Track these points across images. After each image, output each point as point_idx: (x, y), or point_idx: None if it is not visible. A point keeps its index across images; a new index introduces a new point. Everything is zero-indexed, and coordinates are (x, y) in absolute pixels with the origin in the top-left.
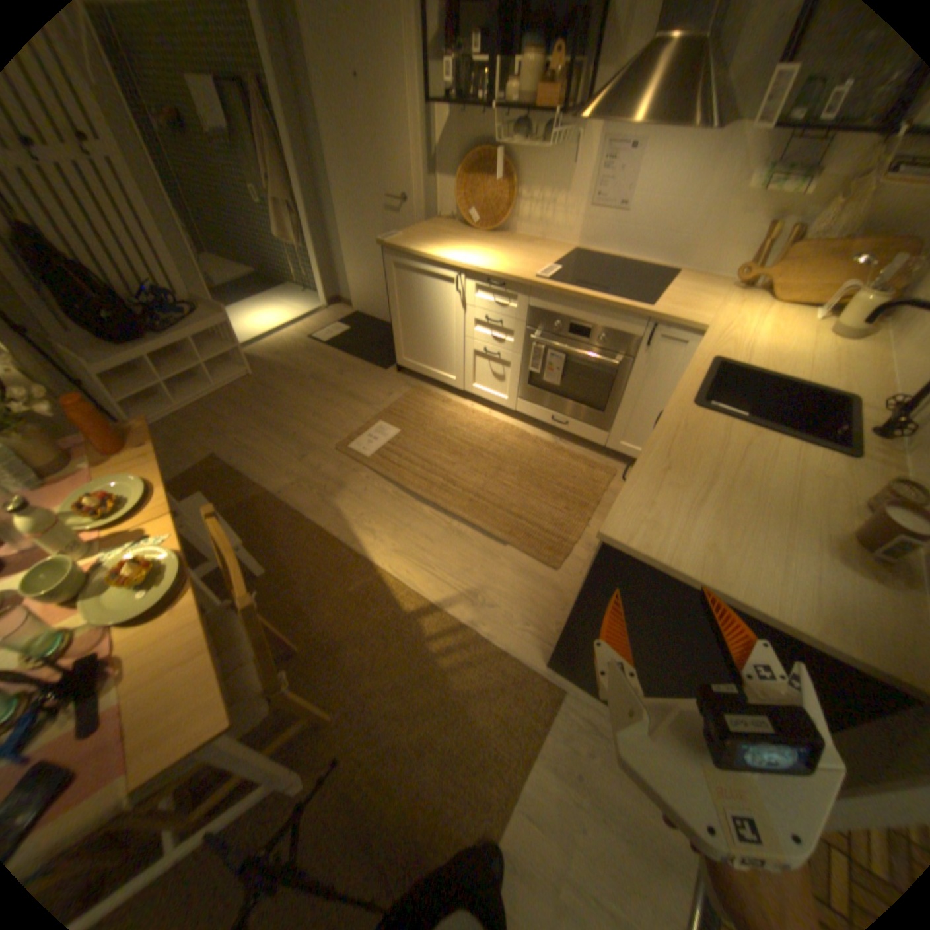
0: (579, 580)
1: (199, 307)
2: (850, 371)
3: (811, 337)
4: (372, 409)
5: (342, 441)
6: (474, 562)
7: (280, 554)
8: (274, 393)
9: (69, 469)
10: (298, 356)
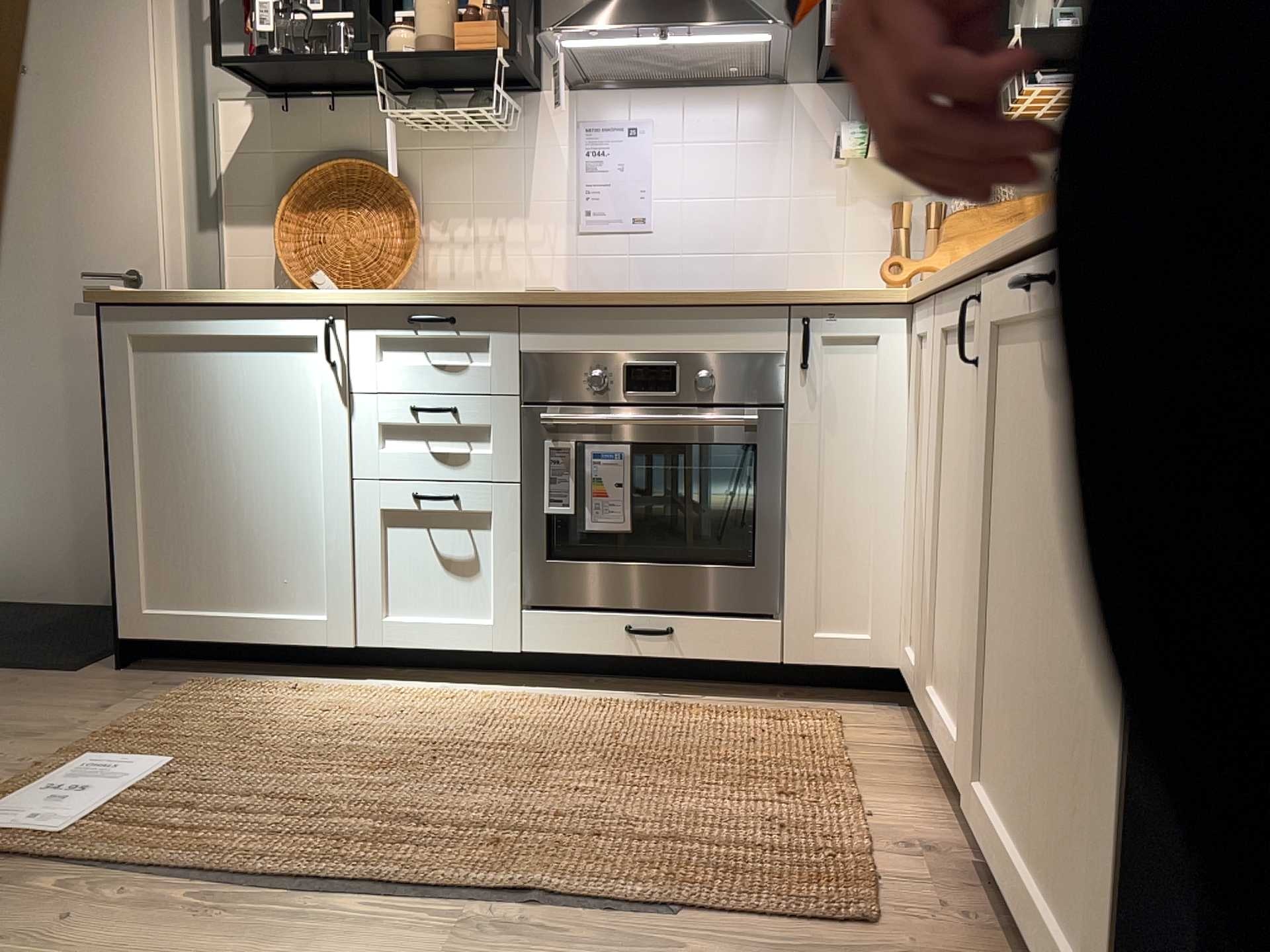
0: (971, 928)
1: None
2: None
3: None
4: (48, 746)
5: None
6: None
7: None
8: None
9: None
10: None
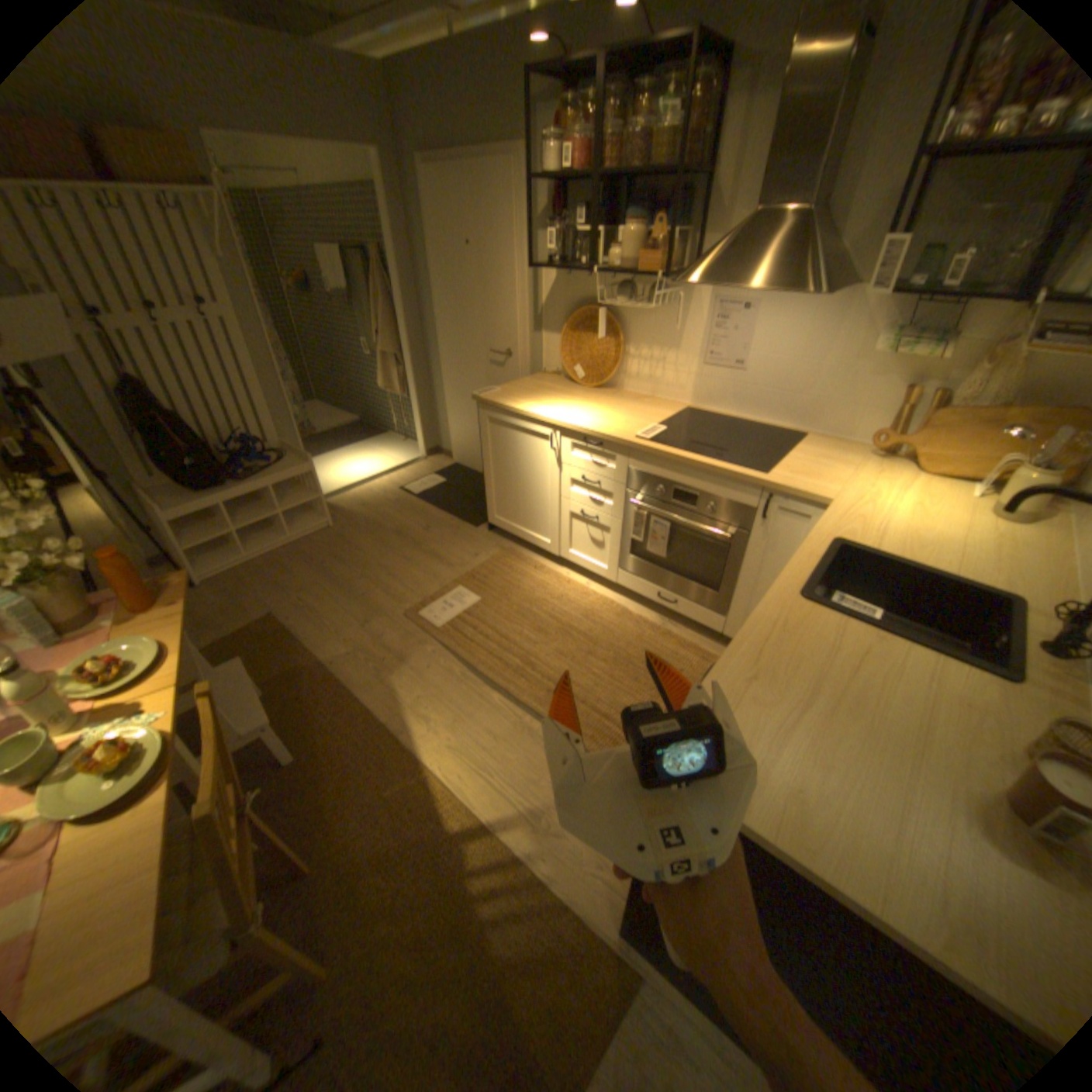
0: None
1: (288, 455)
2: (1015, 563)
3: (965, 518)
4: (454, 571)
5: (413, 606)
6: (544, 771)
7: (316, 739)
8: (351, 548)
9: (92, 626)
10: (385, 508)
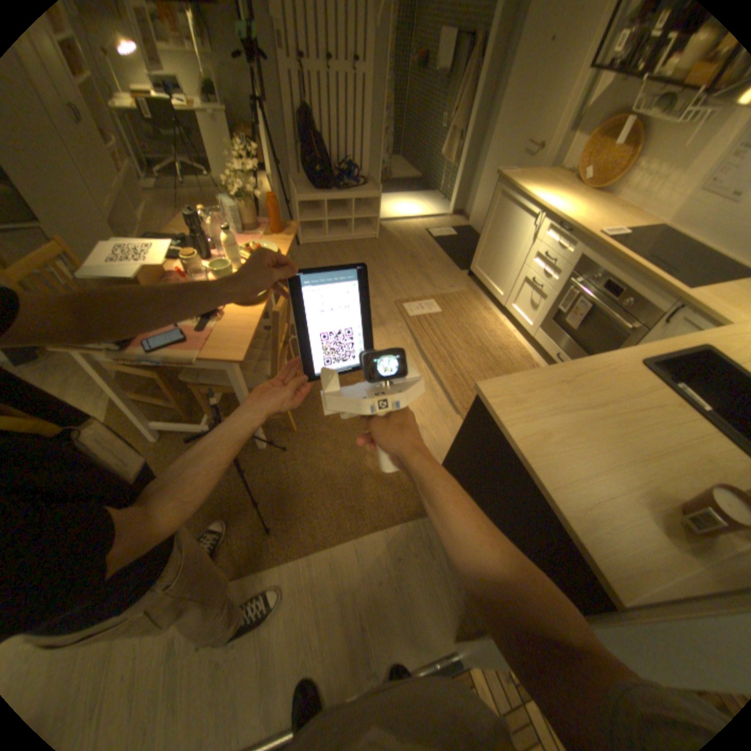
0: None
1: (368, 184)
2: None
3: None
4: (433, 291)
5: (401, 300)
6: (429, 411)
7: None
8: (382, 255)
9: (254, 233)
10: (410, 240)
